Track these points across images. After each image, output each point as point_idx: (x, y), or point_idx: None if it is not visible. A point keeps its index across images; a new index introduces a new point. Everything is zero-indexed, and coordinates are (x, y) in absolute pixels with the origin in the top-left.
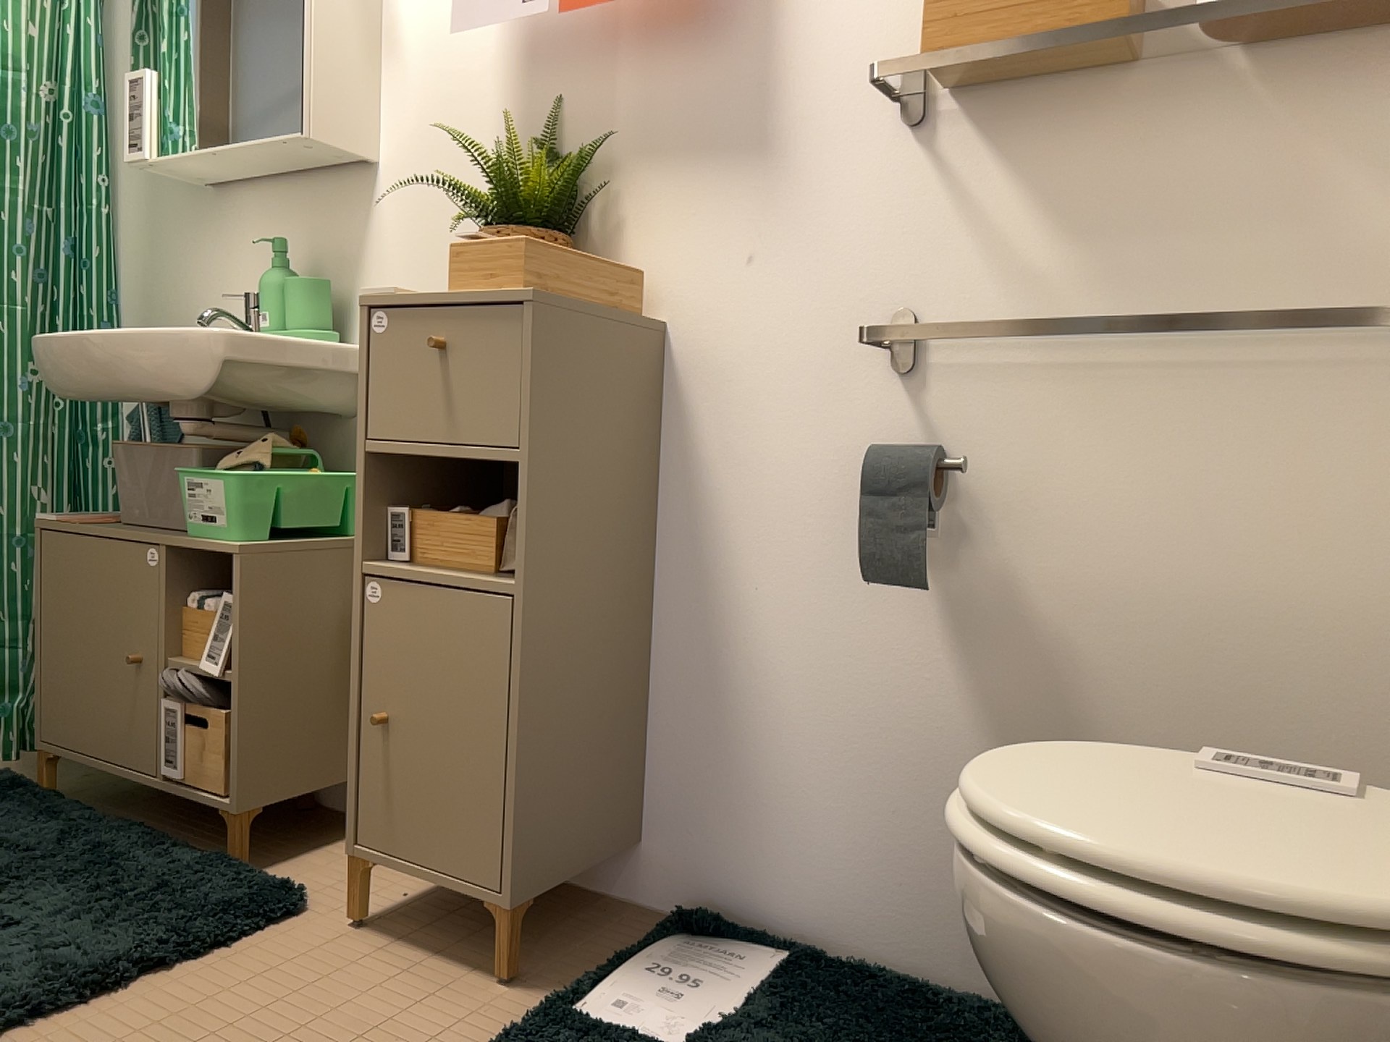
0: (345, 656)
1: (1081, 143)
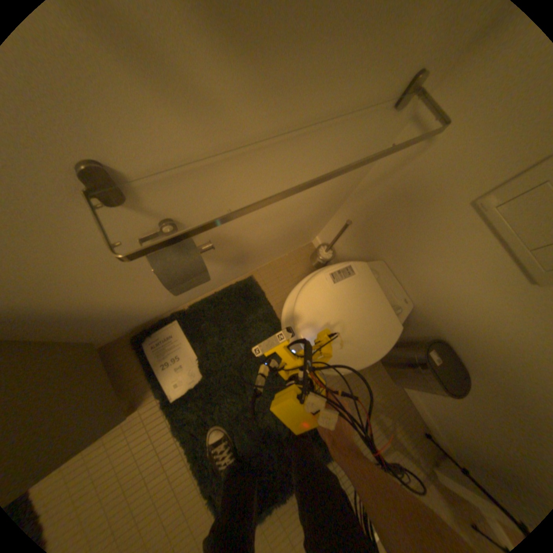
0: None
1: None
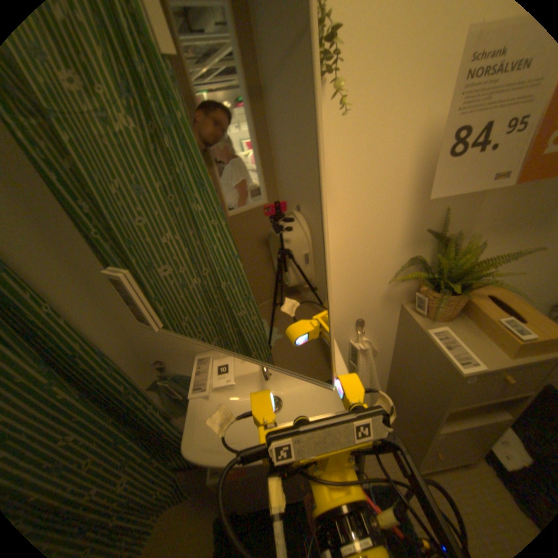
0: None
1: None
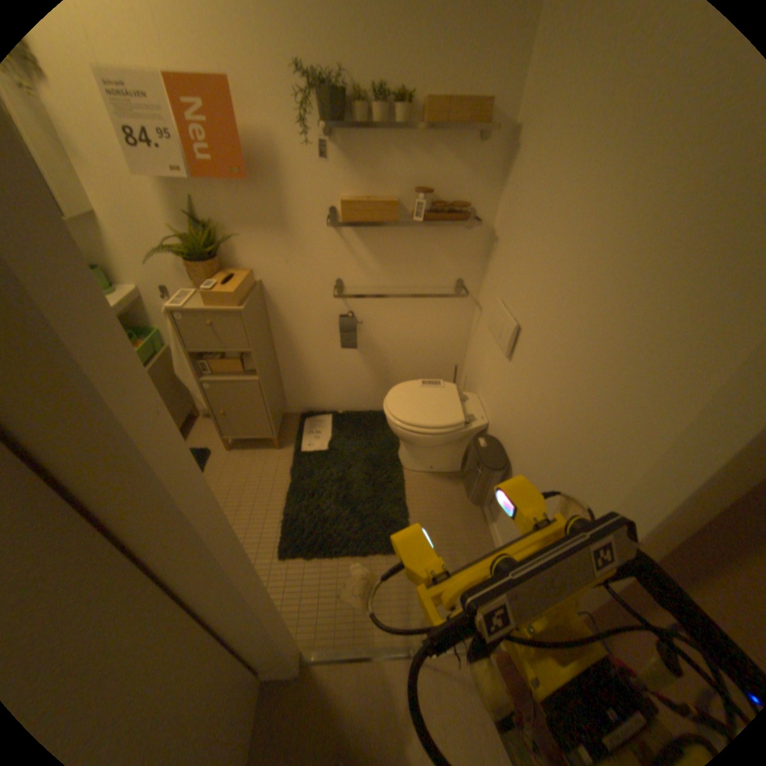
0: (174, 388)
1: (384, 237)
